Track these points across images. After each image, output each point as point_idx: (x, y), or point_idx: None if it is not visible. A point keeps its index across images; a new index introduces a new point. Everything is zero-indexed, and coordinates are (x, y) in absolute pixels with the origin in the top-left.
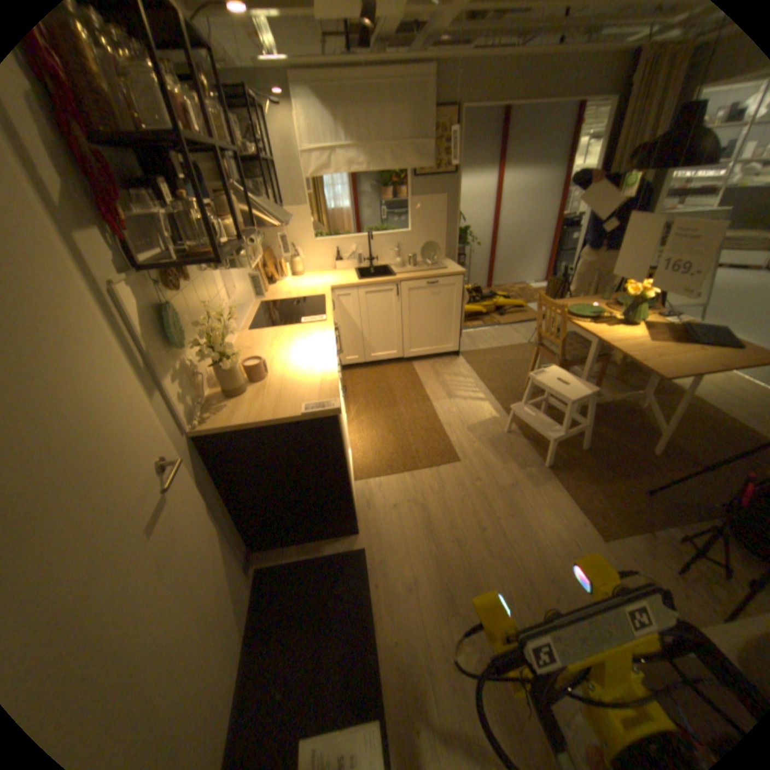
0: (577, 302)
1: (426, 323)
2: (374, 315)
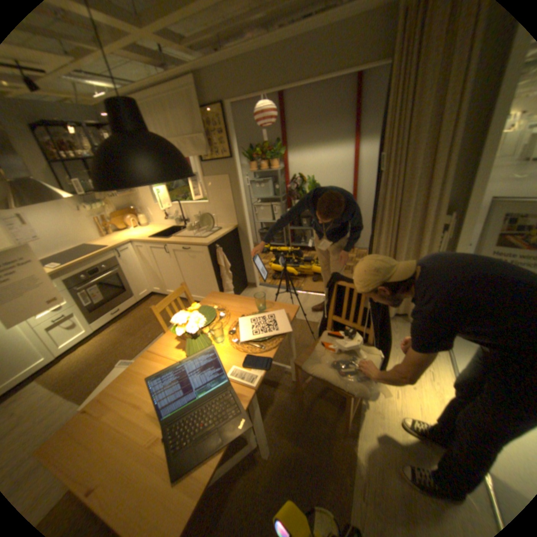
0: (229, 302)
1: (193, 277)
2: (160, 263)
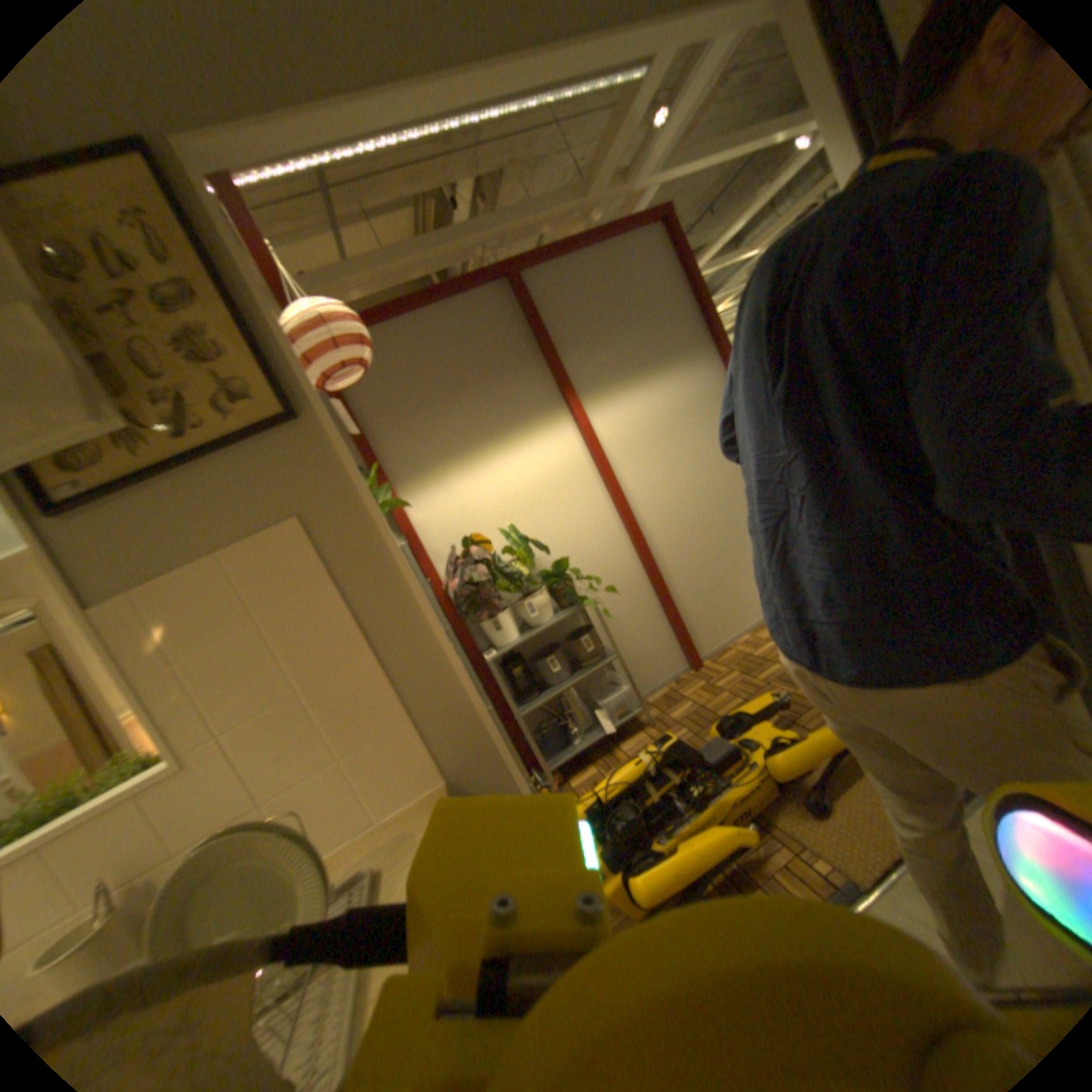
0: None
1: None
2: None
